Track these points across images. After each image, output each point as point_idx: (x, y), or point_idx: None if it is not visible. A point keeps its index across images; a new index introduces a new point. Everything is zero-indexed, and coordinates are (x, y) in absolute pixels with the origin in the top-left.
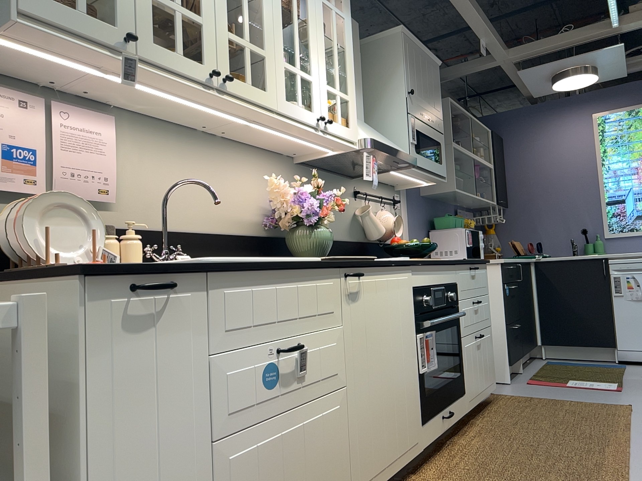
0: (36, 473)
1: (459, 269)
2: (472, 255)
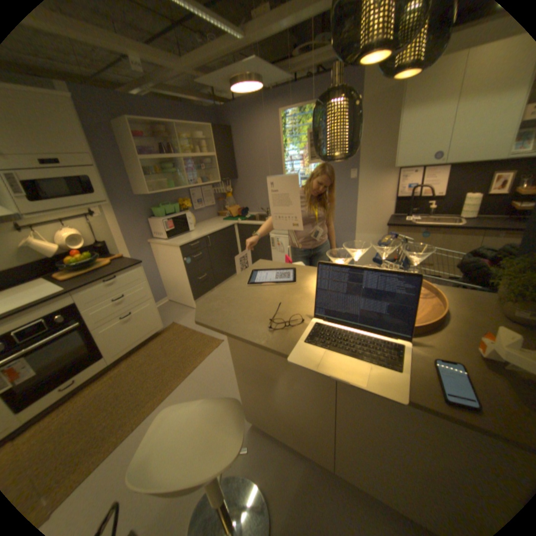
0: None
1: (76, 292)
2: (175, 234)
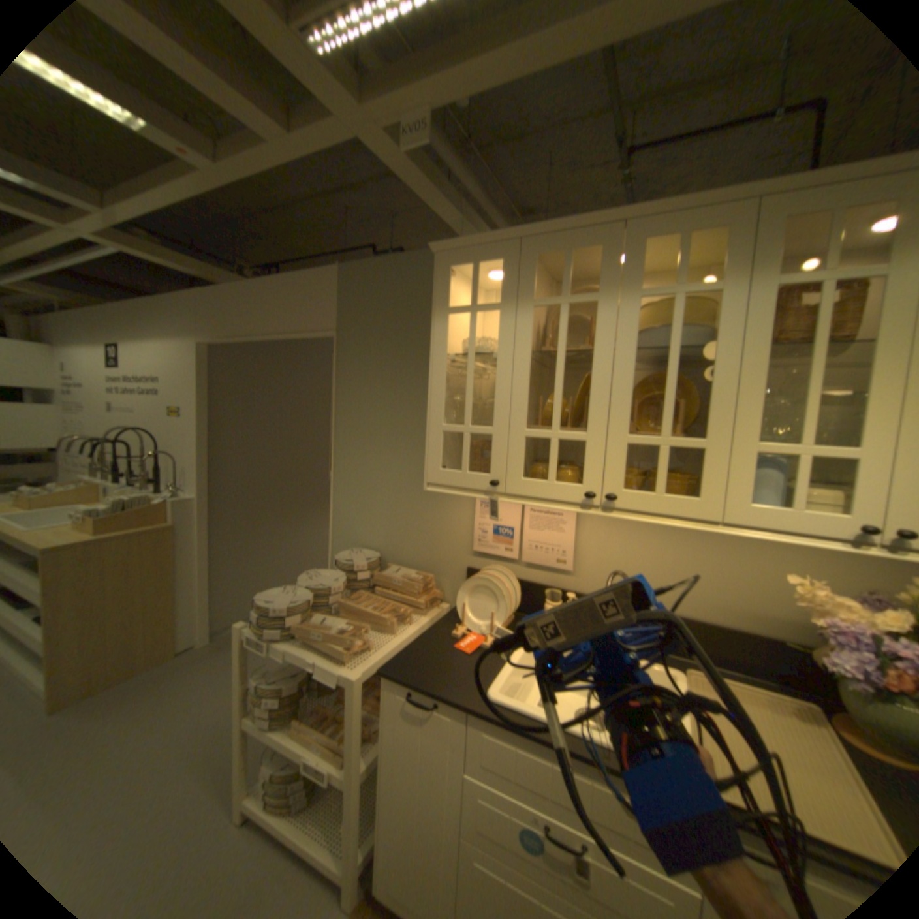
0: (355, 763)
1: None
2: None
